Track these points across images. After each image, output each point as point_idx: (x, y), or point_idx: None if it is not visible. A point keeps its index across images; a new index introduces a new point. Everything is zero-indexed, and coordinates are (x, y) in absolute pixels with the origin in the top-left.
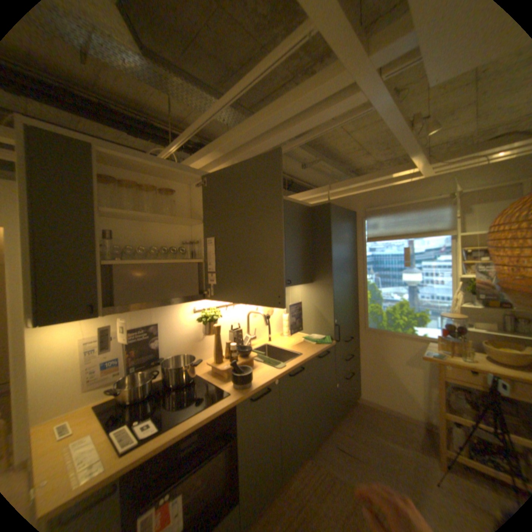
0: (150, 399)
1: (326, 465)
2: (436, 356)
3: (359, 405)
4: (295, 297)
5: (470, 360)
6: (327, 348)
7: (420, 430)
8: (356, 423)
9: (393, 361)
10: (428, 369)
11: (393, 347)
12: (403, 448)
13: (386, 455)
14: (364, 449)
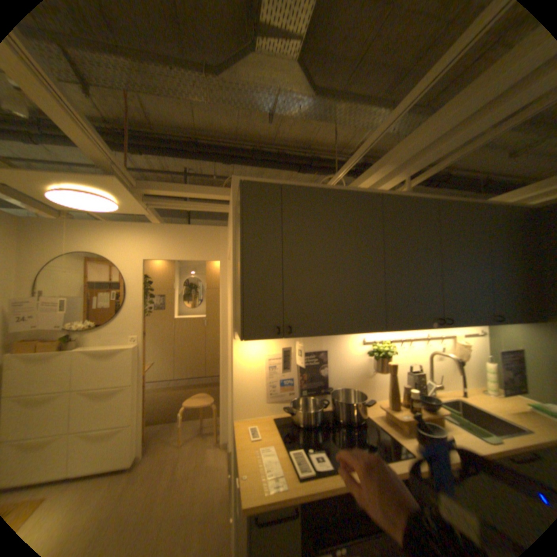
0: (322, 429)
1: None
2: None
3: None
4: (510, 340)
5: None
6: None
7: None
8: None
9: None
10: None
11: None
12: None
13: None
14: None
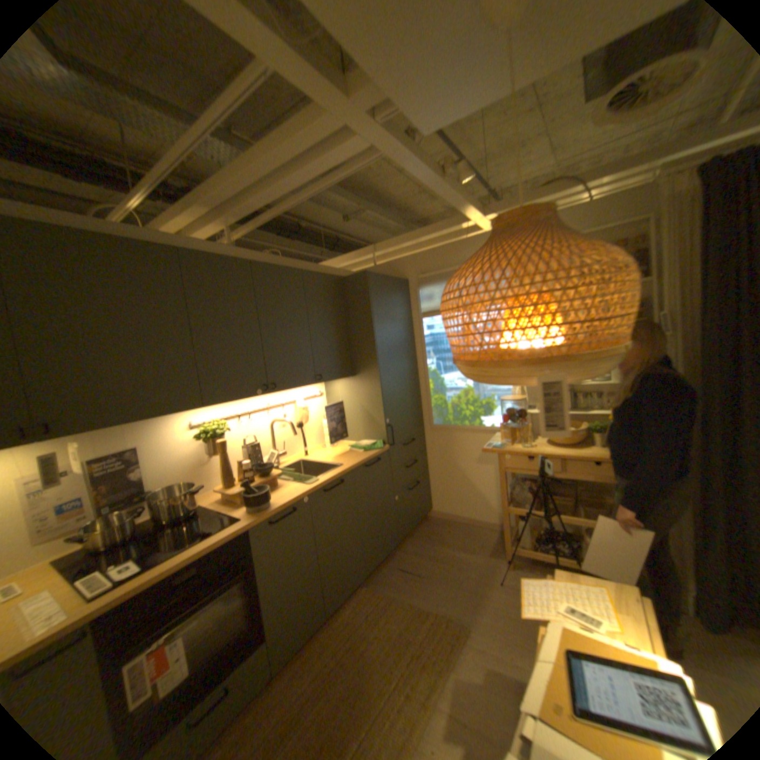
0: (135, 542)
1: (383, 590)
2: (496, 446)
3: (431, 520)
4: (338, 397)
5: (532, 446)
6: (376, 454)
7: (494, 535)
8: (424, 539)
9: (463, 461)
10: (498, 465)
11: (462, 445)
12: (472, 556)
13: (453, 567)
14: (429, 566)
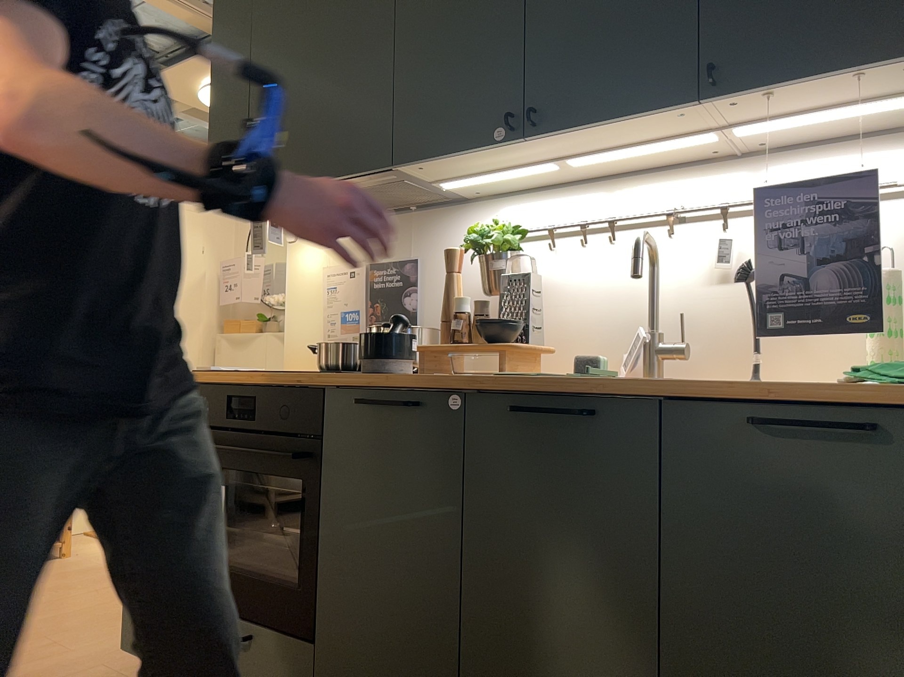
0: None
1: None
2: None
3: None
4: None
5: None
6: (855, 393)
7: None
8: None
9: None
10: None
11: None
12: None
13: None
14: None
